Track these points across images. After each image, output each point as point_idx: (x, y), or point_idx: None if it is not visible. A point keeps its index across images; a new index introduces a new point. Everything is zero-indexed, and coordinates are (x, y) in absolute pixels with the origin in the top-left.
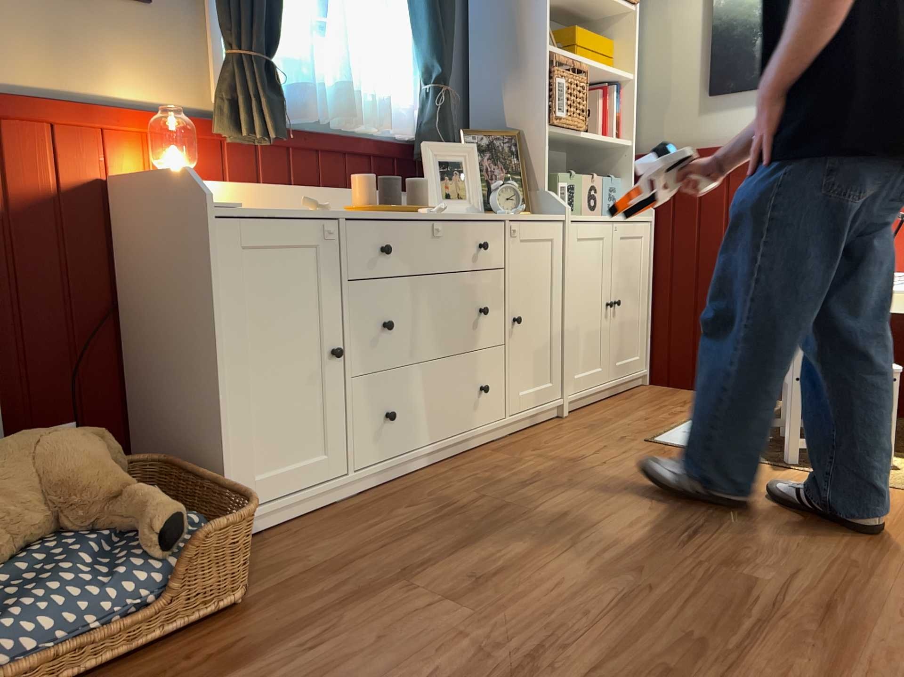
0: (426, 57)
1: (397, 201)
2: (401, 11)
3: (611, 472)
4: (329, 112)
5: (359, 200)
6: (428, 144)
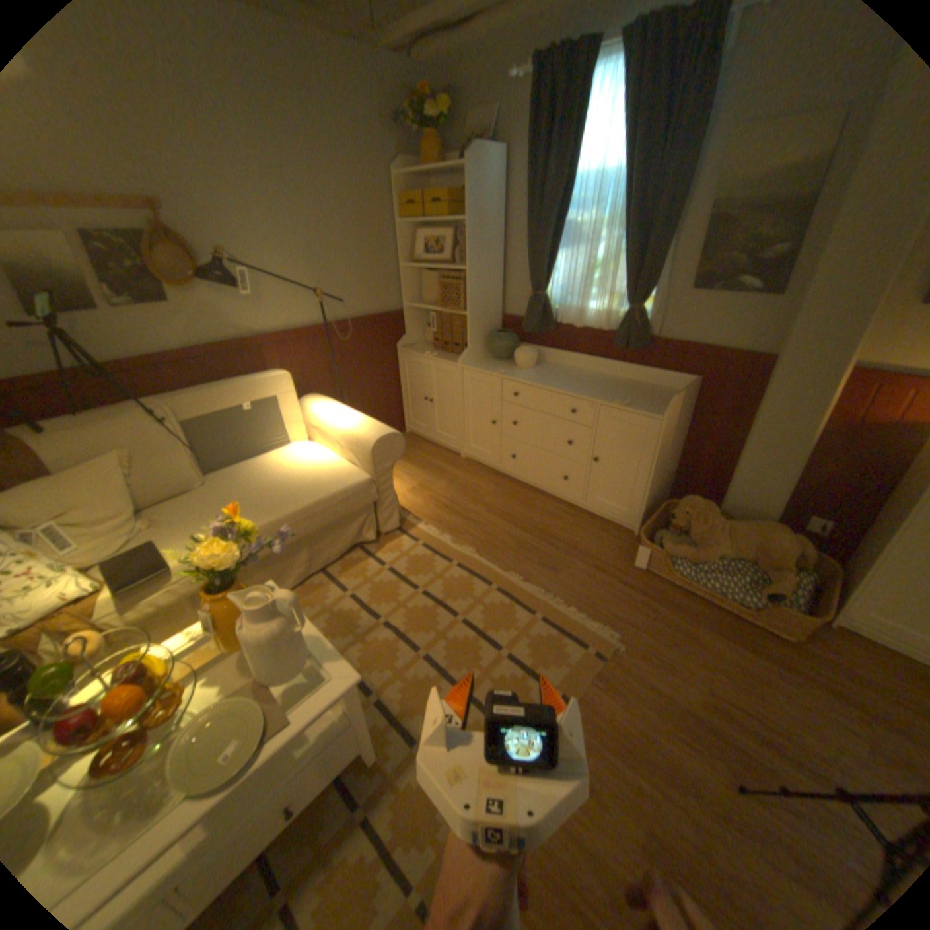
0: None
1: None
2: None
3: None
4: None
5: None
6: None
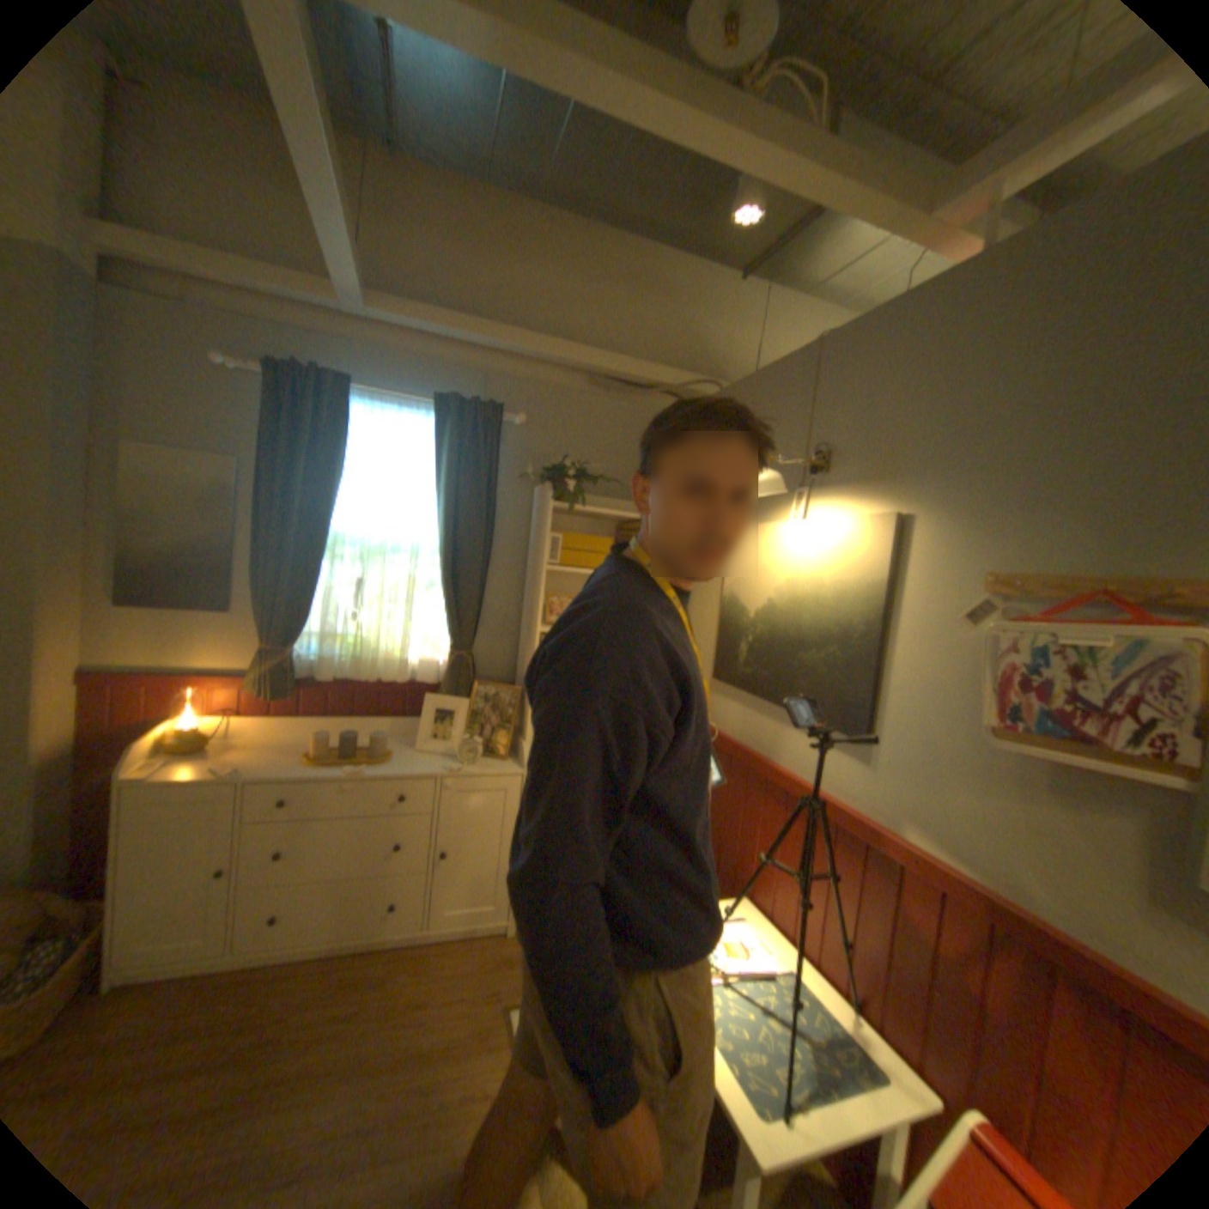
0: (448, 631)
1: (349, 754)
2: (438, 596)
3: (405, 1043)
4: (354, 672)
5: (313, 754)
6: (442, 692)
